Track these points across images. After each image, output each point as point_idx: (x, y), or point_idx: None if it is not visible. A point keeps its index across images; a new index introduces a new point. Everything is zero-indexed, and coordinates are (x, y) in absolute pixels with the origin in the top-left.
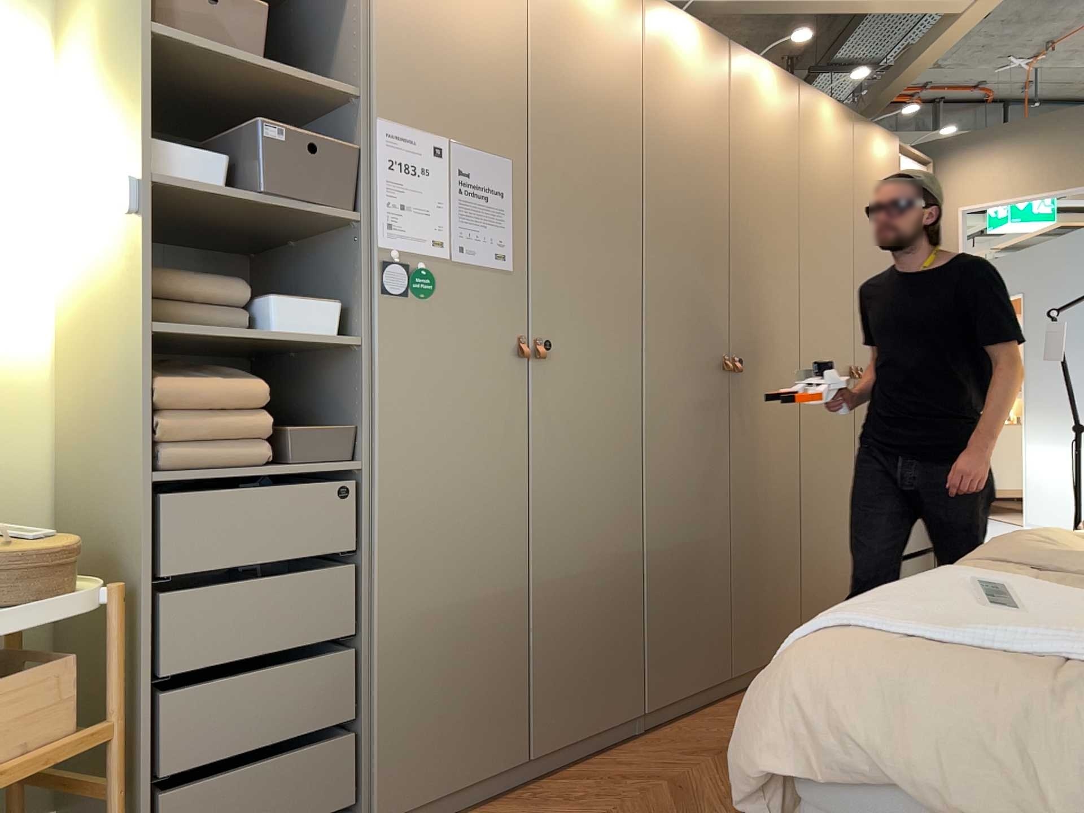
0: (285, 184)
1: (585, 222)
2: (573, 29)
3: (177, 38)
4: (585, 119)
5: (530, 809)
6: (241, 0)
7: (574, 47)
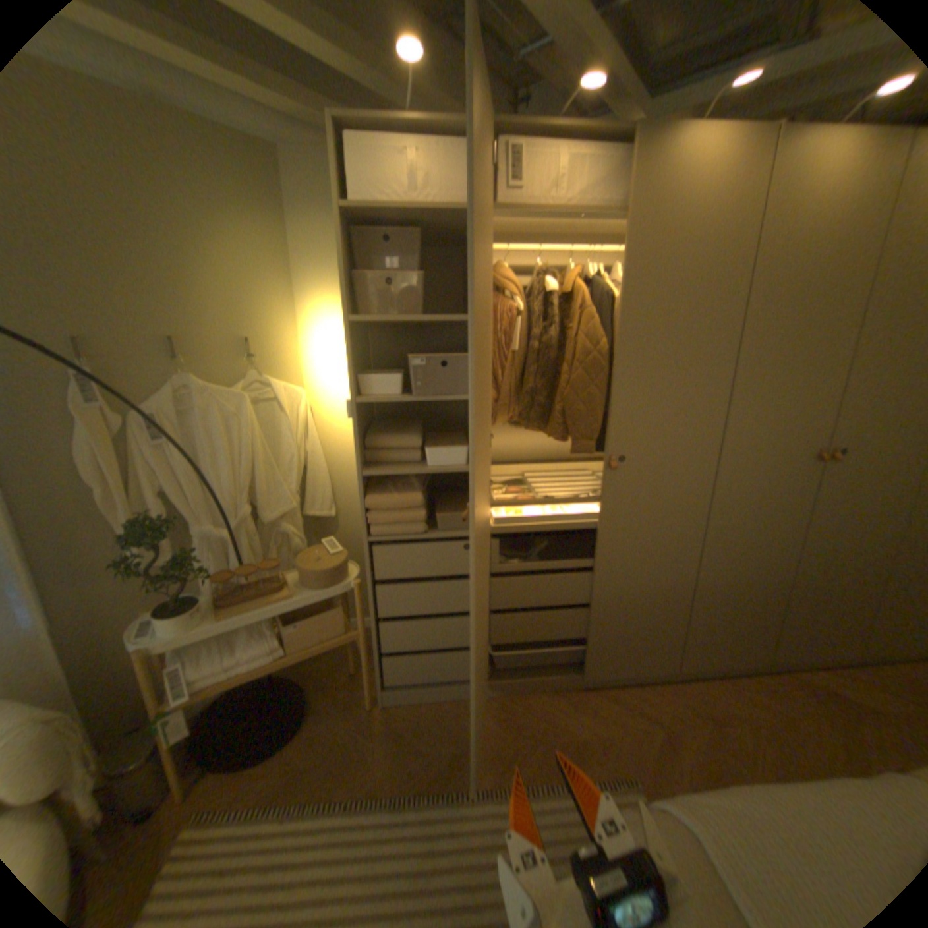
0: (427, 390)
1: (667, 367)
2: (675, 204)
3: (362, 320)
4: (678, 283)
5: (572, 711)
6: (404, 276)
7: (673, 221)
